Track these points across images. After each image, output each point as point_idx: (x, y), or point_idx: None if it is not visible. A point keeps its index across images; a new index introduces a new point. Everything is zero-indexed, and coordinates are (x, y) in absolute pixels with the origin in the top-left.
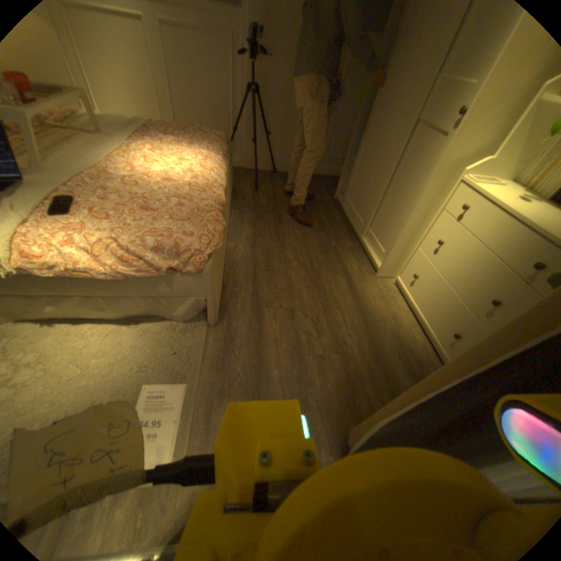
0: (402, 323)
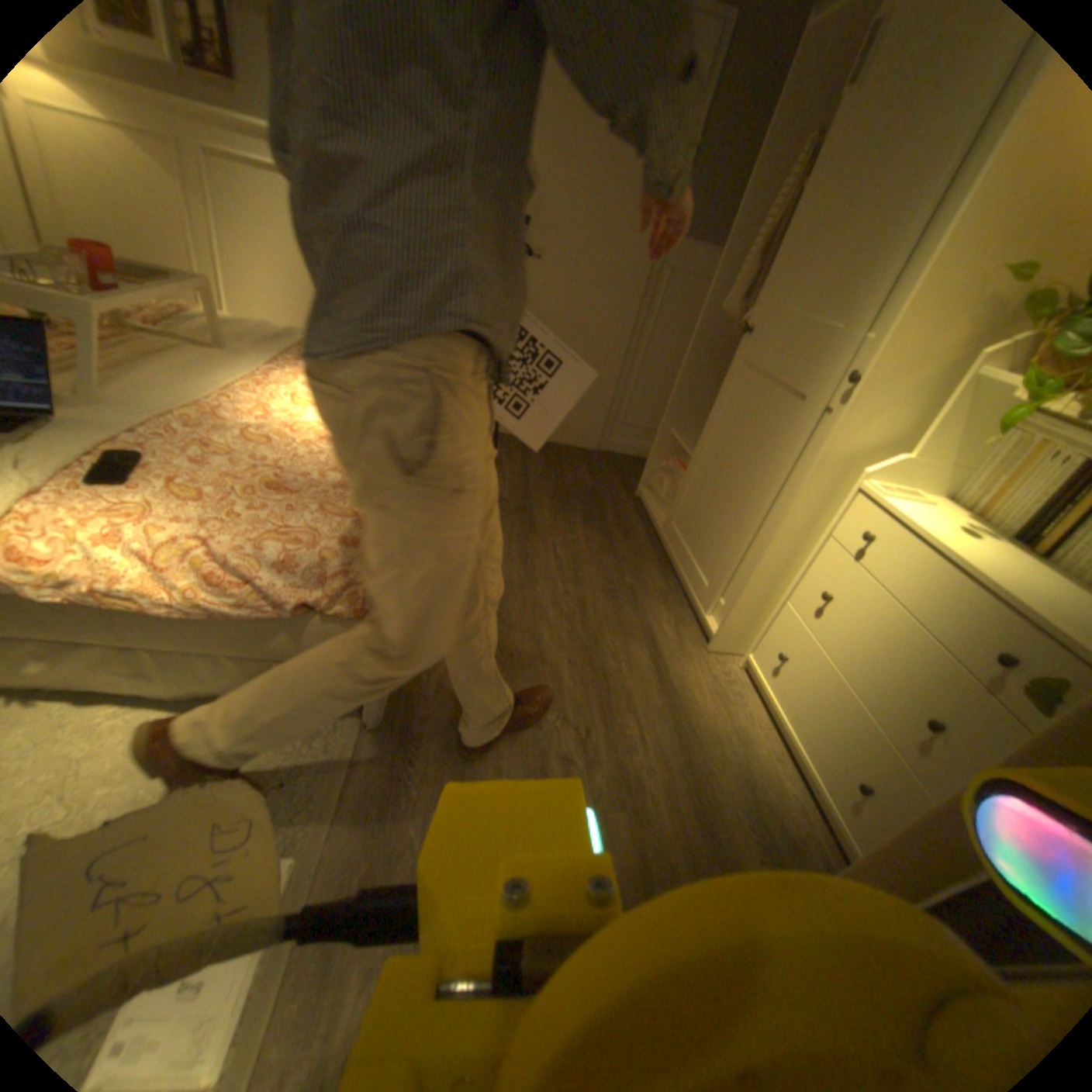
0: (757, 752)
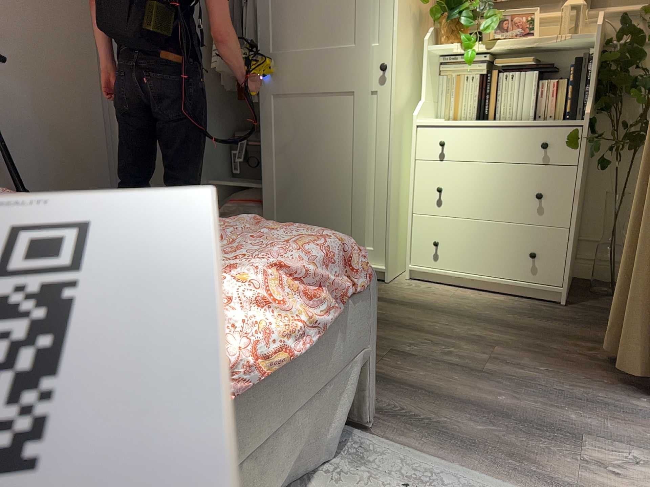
0: (472, 298)
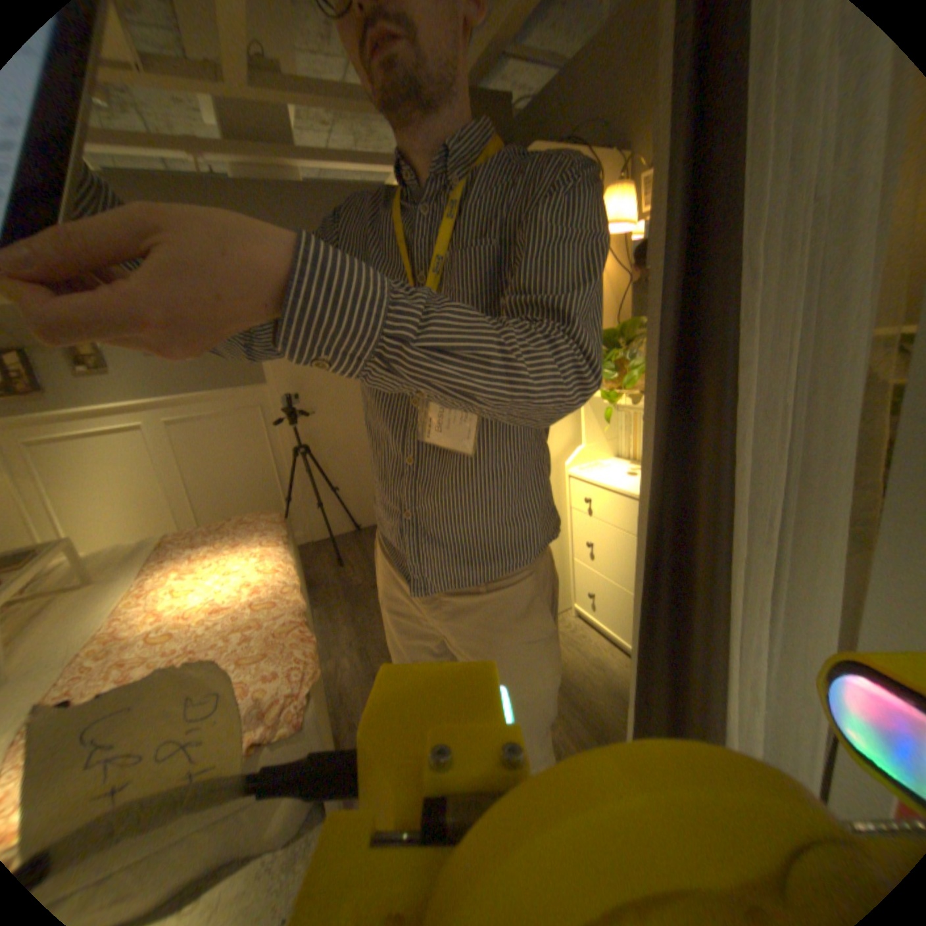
0: (612, 669)
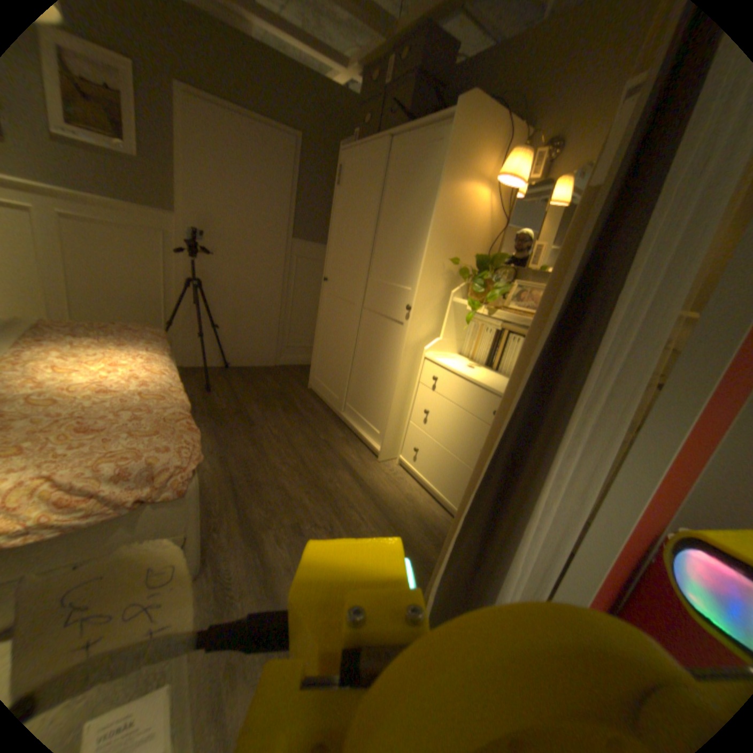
0: (419, 502)
